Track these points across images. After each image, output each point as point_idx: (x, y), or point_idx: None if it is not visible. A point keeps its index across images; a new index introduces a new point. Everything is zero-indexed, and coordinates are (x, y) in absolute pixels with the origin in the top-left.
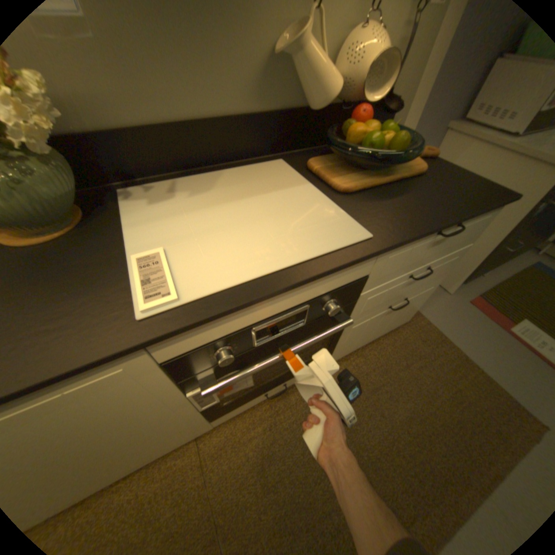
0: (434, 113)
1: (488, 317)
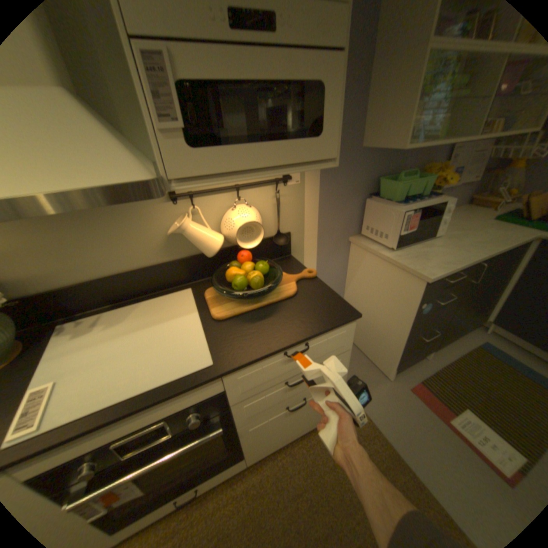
0: (330, 235)
1: (428, 407)
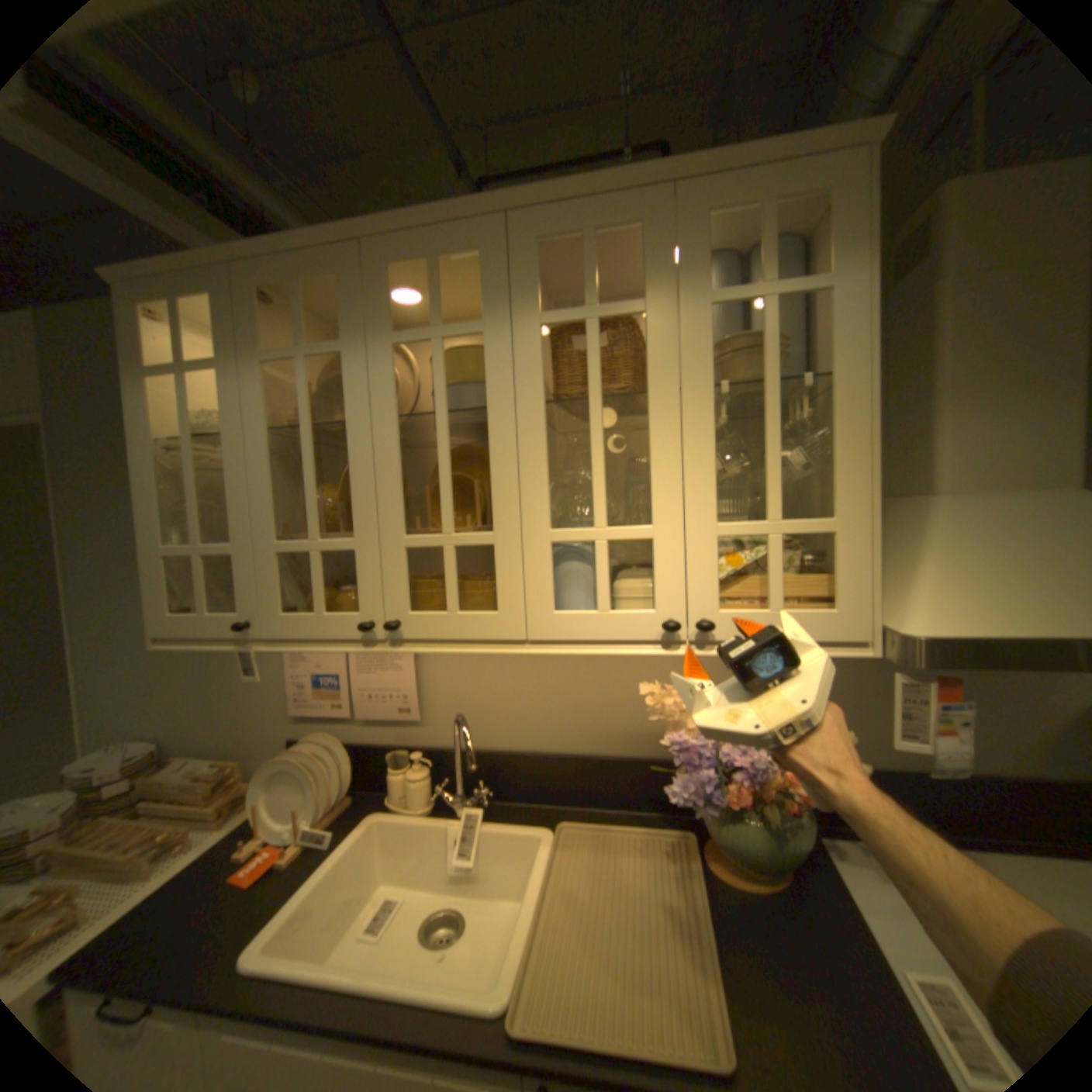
0: None
1: None
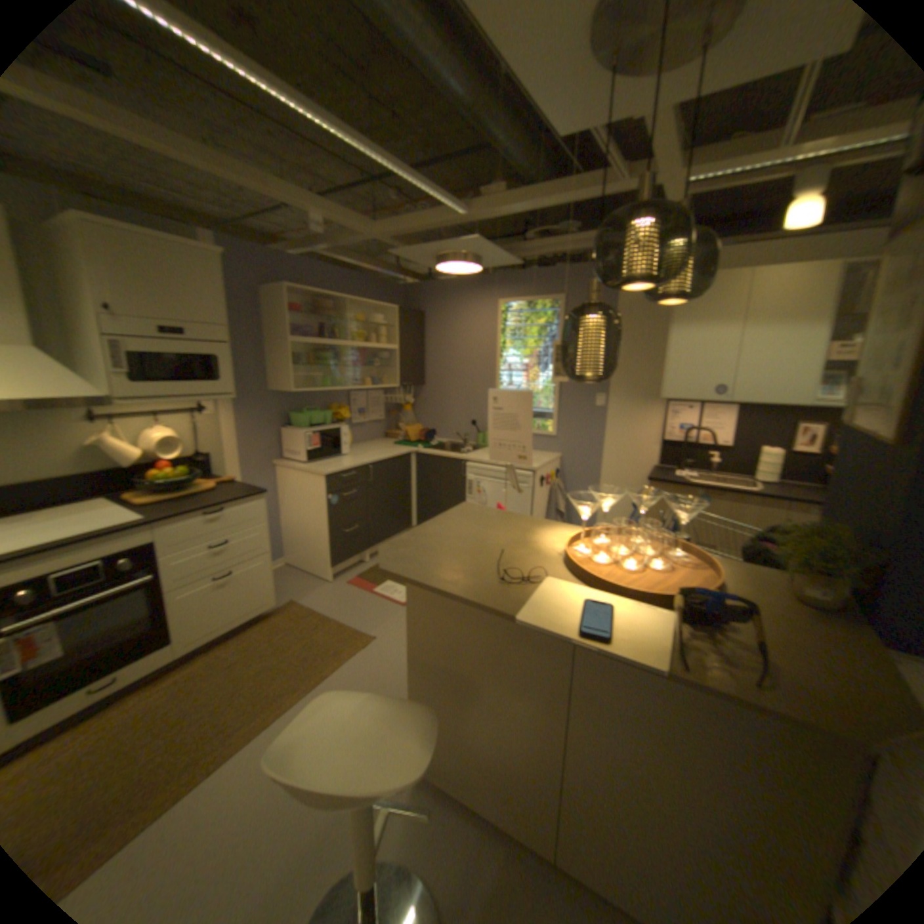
0: (255, 458)
1: (360, 588)
